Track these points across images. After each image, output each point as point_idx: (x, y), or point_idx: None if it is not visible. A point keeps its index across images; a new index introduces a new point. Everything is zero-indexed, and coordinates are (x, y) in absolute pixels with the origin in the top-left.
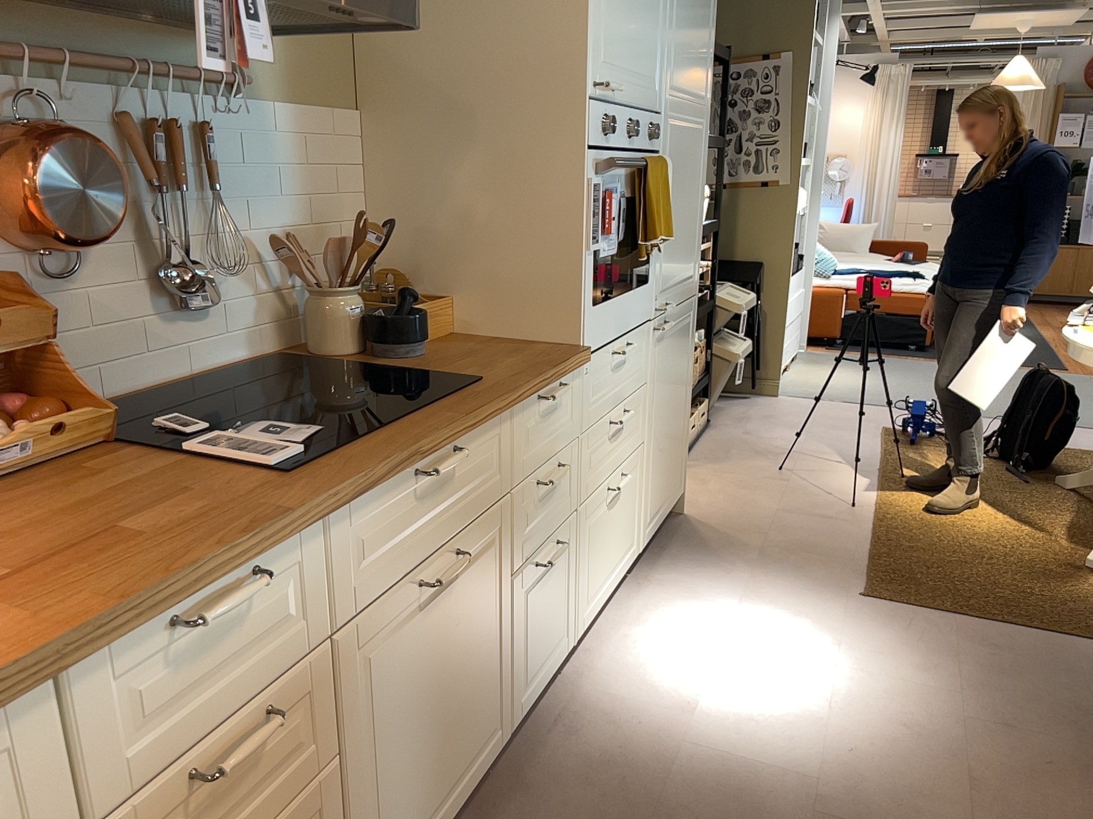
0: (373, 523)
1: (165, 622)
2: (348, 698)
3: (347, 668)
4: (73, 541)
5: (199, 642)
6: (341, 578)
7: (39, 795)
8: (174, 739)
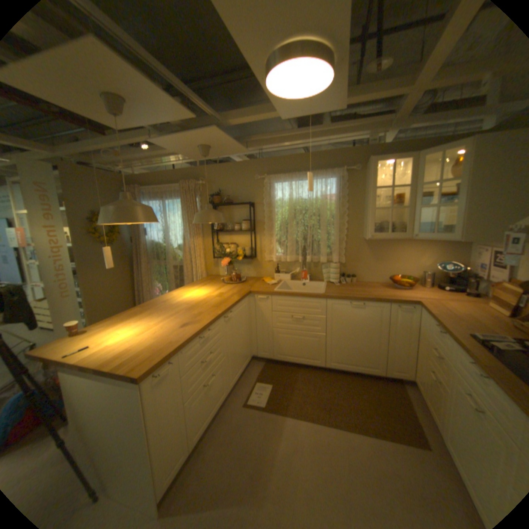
0: (465, 359)
1: (438, 324)
2: (453, 386)
3: (454, 379)
4: (463, 320)
5: (441, 334)
6: (457, 359)
7: (430, 328)
8: (437, 342)
